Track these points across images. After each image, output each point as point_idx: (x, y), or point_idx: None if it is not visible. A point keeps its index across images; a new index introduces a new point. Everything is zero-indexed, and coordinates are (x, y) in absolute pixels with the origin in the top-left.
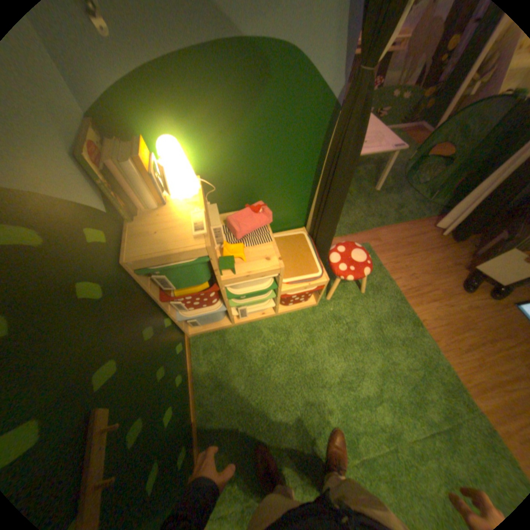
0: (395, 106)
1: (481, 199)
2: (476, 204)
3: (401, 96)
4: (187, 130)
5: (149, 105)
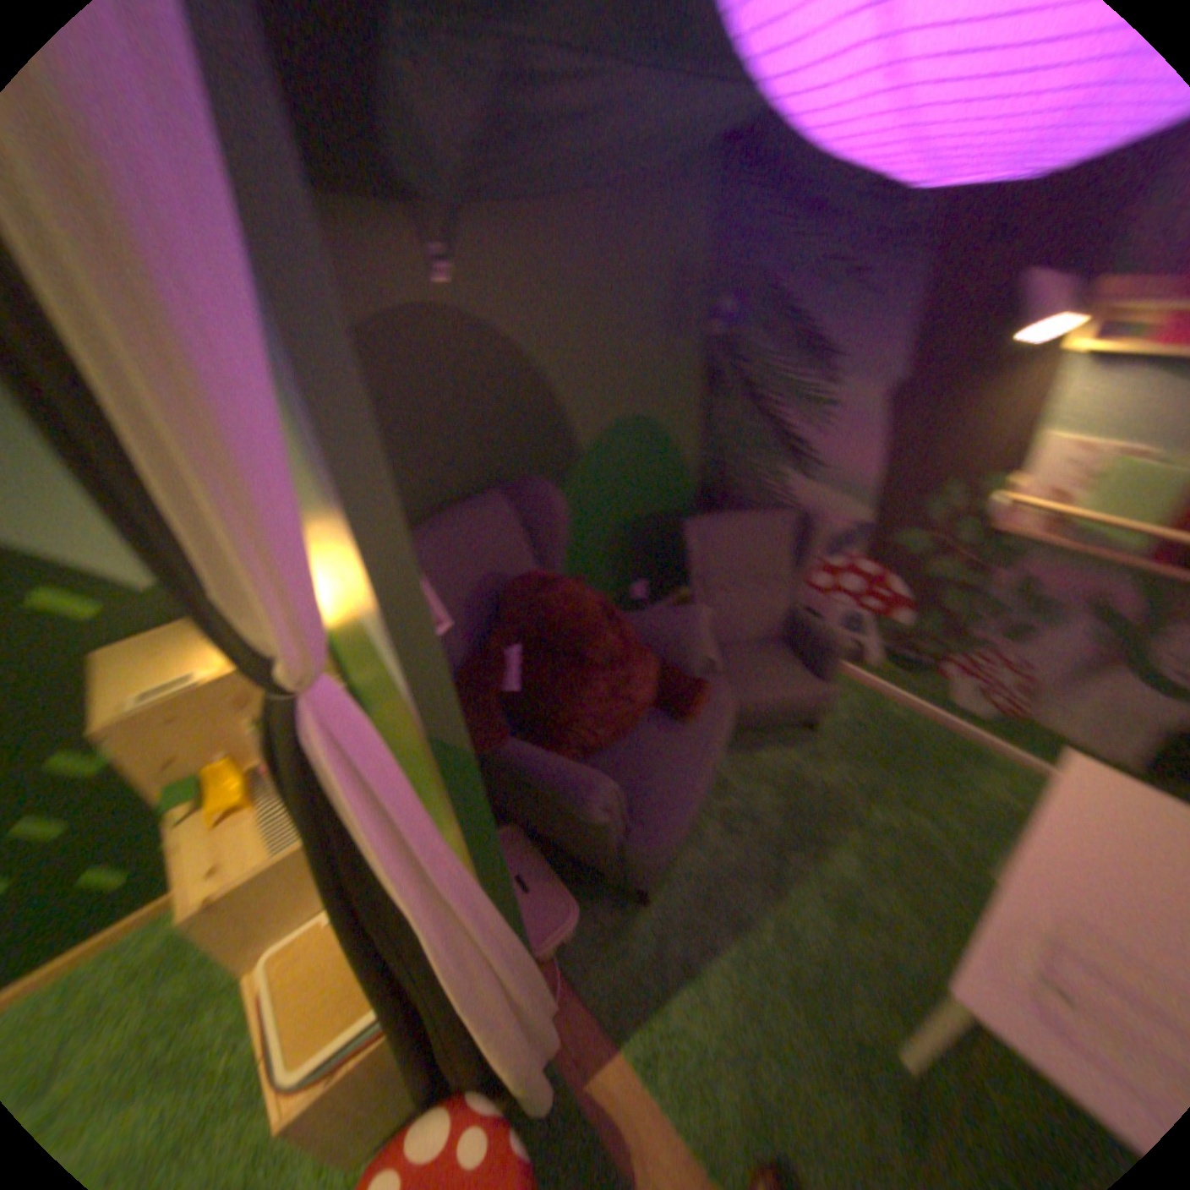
0: None
1: None
2: None
3: None
4: None
5: None
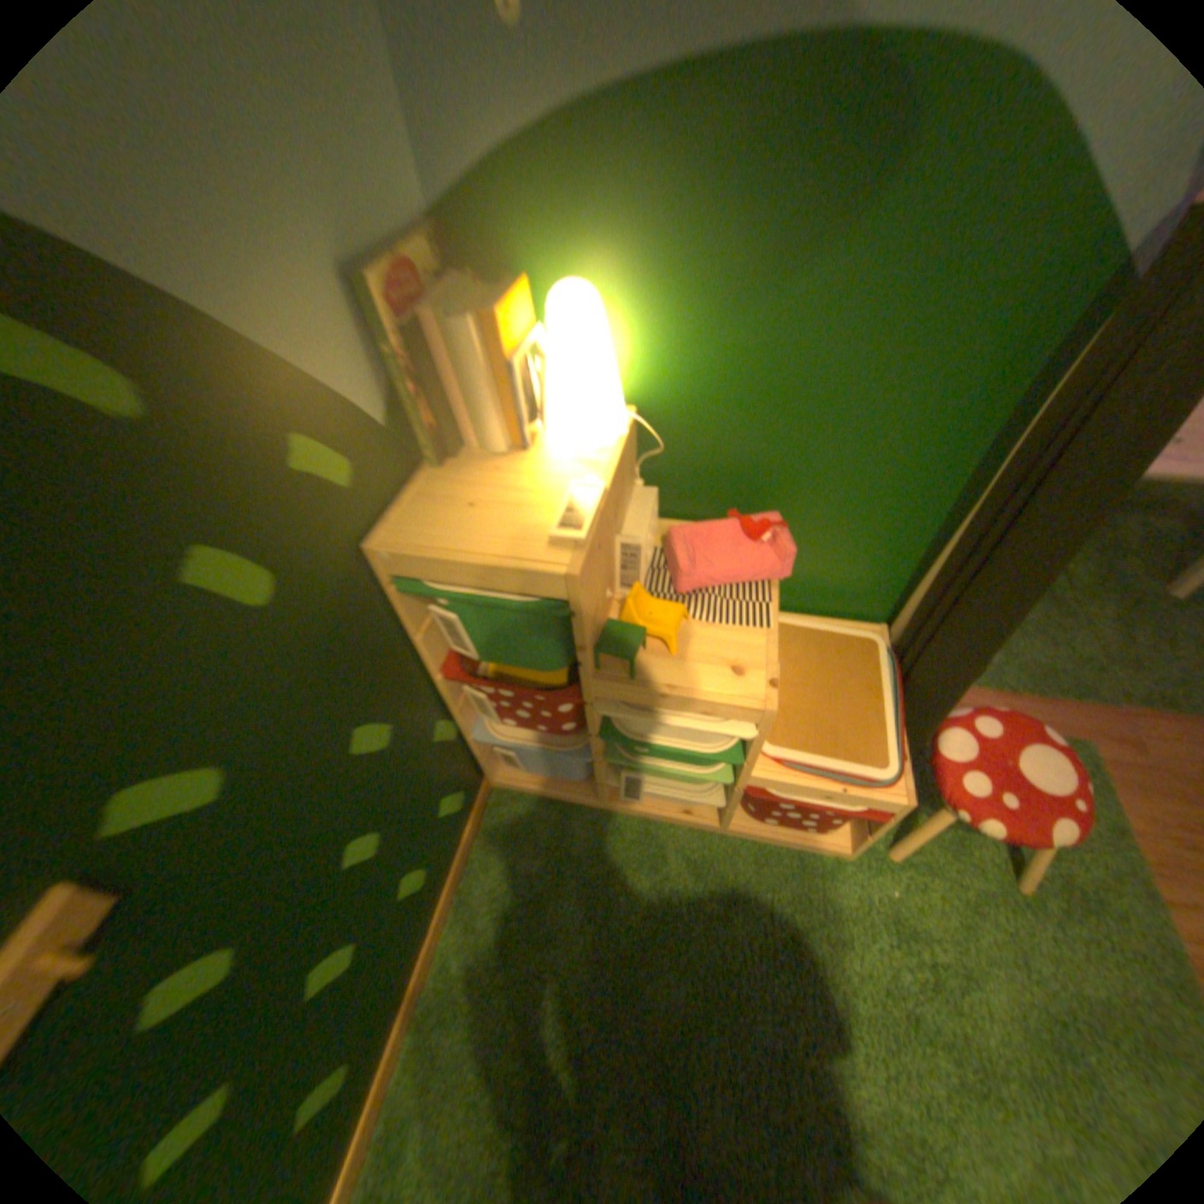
0: None
1: None
2: None
3: None
4: (638, 285)
5: (566, 207)
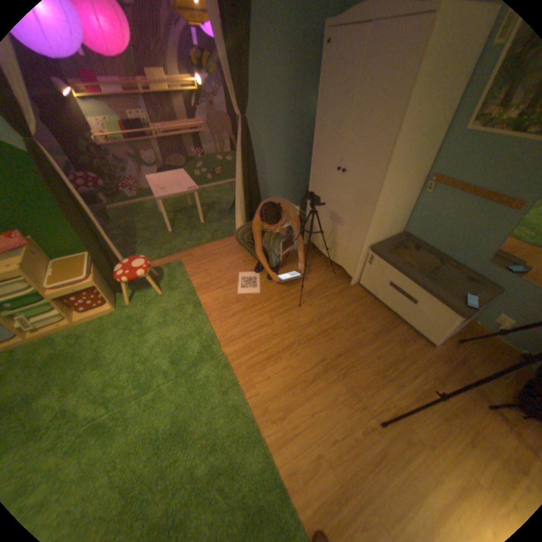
0: (224, 166)
1: (242, 212)
2: (243, 216)
3: (225, 159)
4: None
5: None
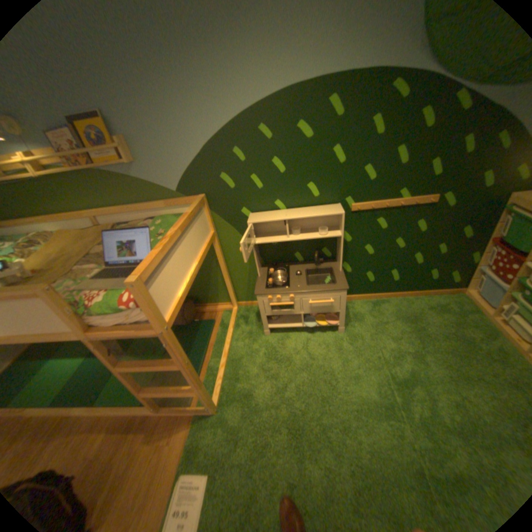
0: None
1: None
2: None
3: None
4: None
5: None
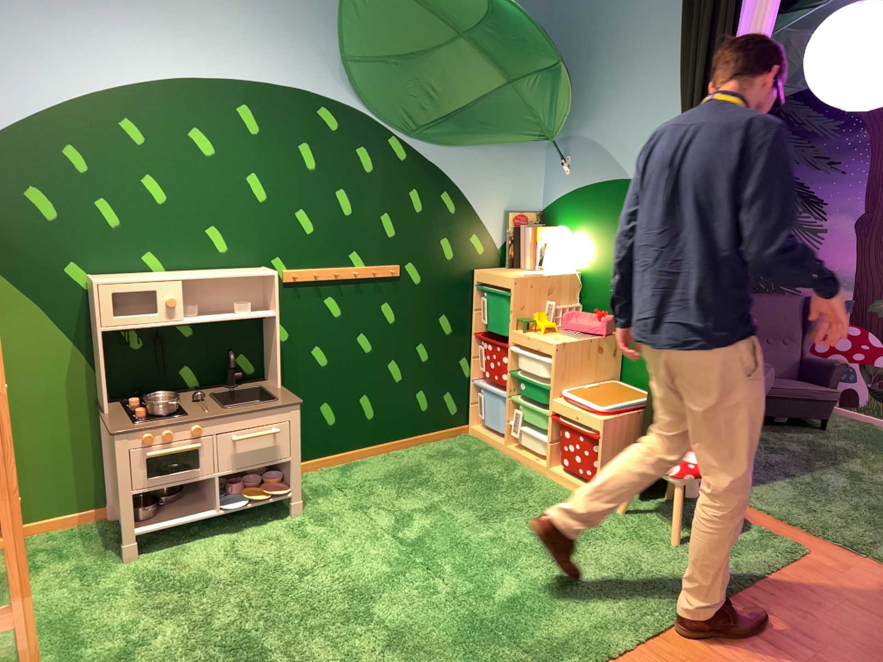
0: None
1: None
2: None
3: None
4: (585, 232)
5: (571, 211)
